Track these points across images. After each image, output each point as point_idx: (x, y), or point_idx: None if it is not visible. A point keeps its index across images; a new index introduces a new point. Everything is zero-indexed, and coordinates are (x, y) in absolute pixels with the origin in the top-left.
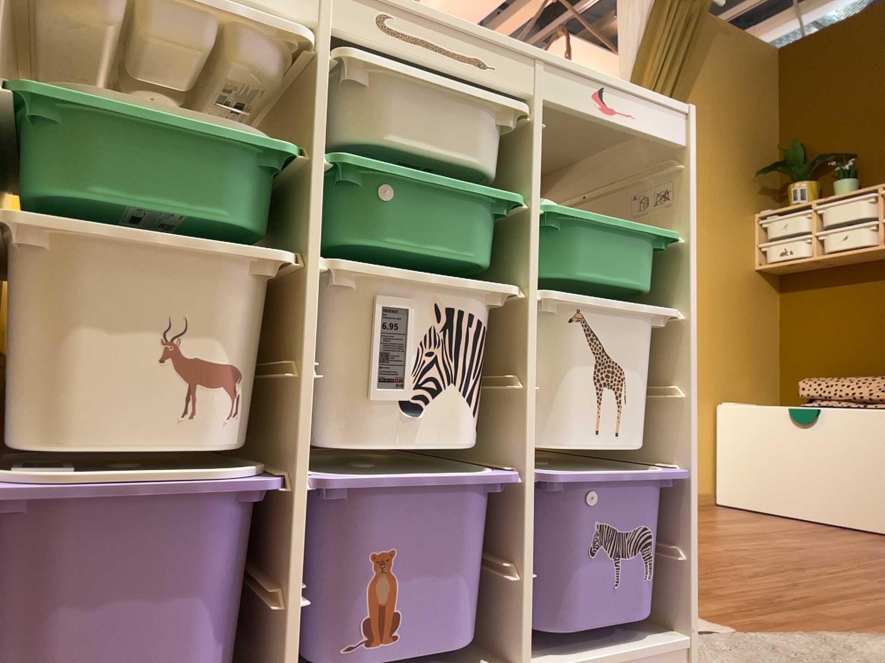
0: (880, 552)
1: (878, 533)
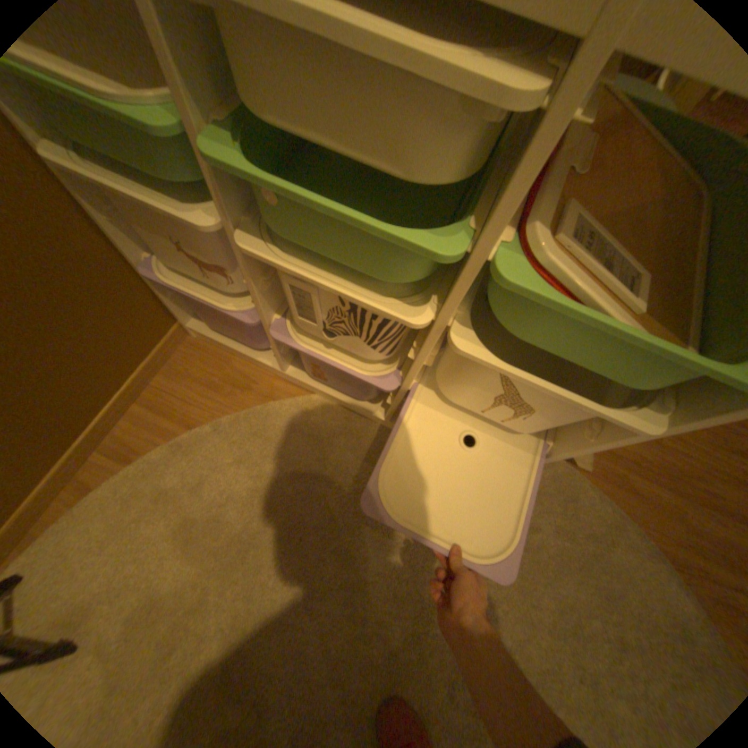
0: None
1: None
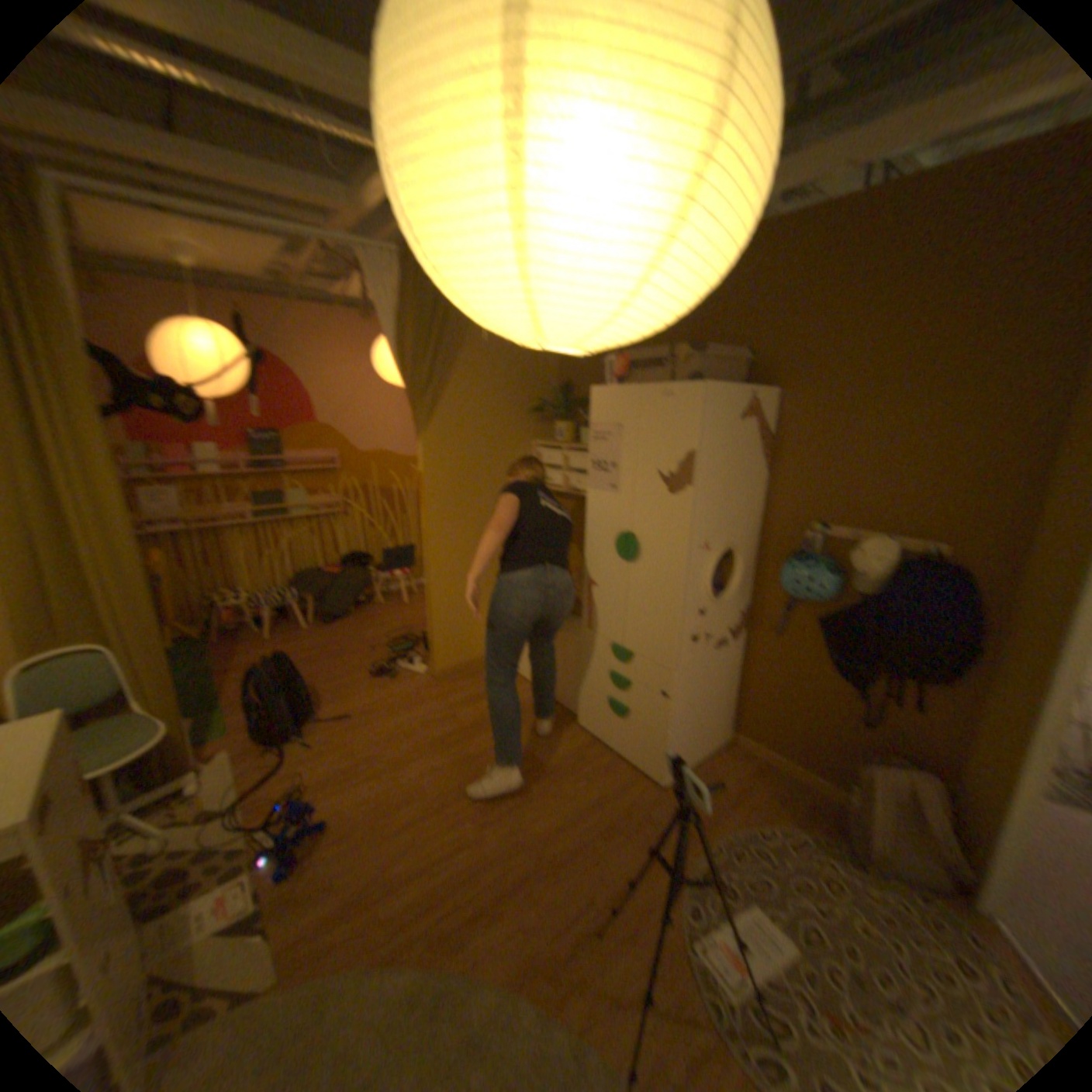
0: (535, 761)
1: (567, 713)
